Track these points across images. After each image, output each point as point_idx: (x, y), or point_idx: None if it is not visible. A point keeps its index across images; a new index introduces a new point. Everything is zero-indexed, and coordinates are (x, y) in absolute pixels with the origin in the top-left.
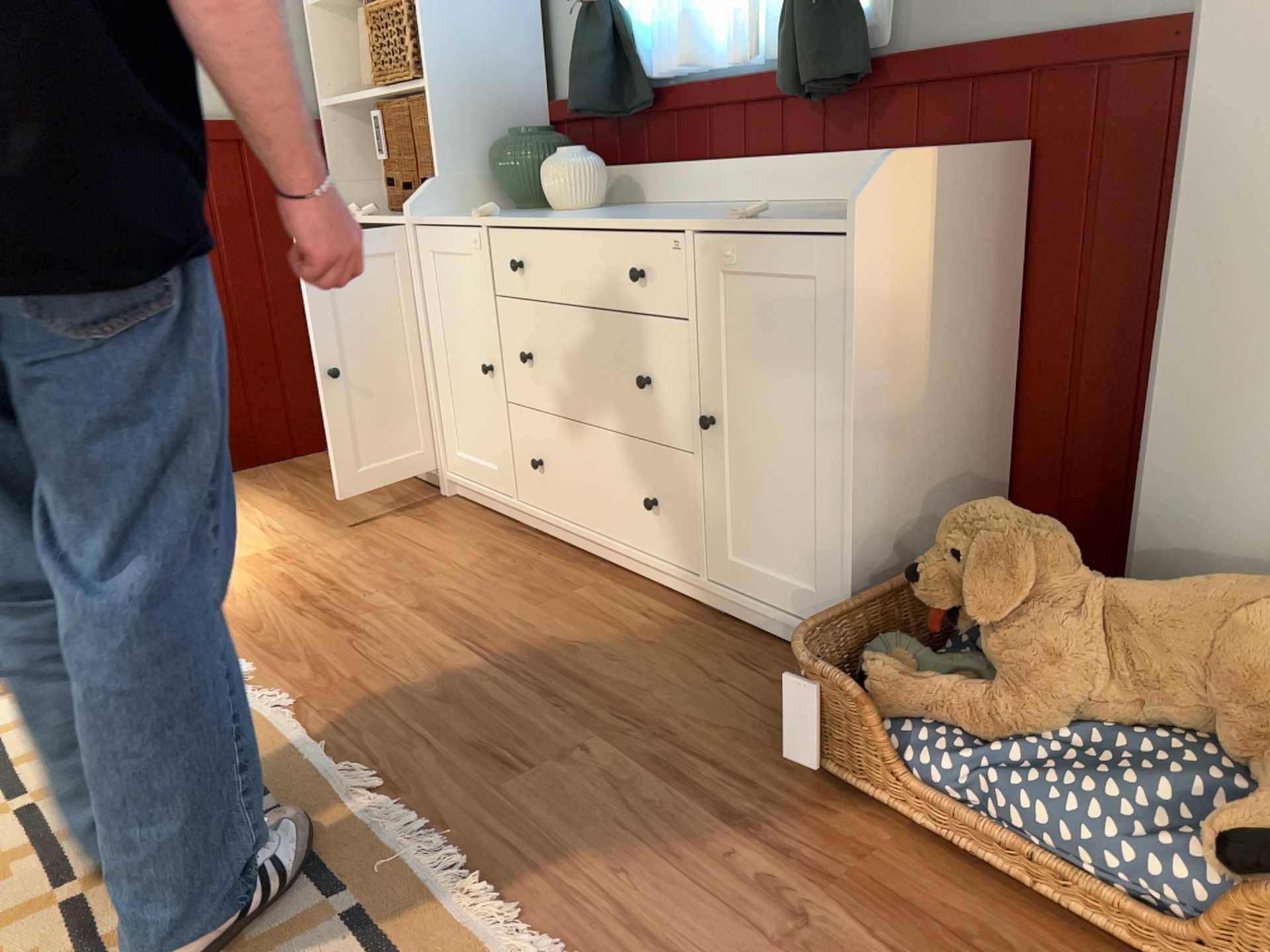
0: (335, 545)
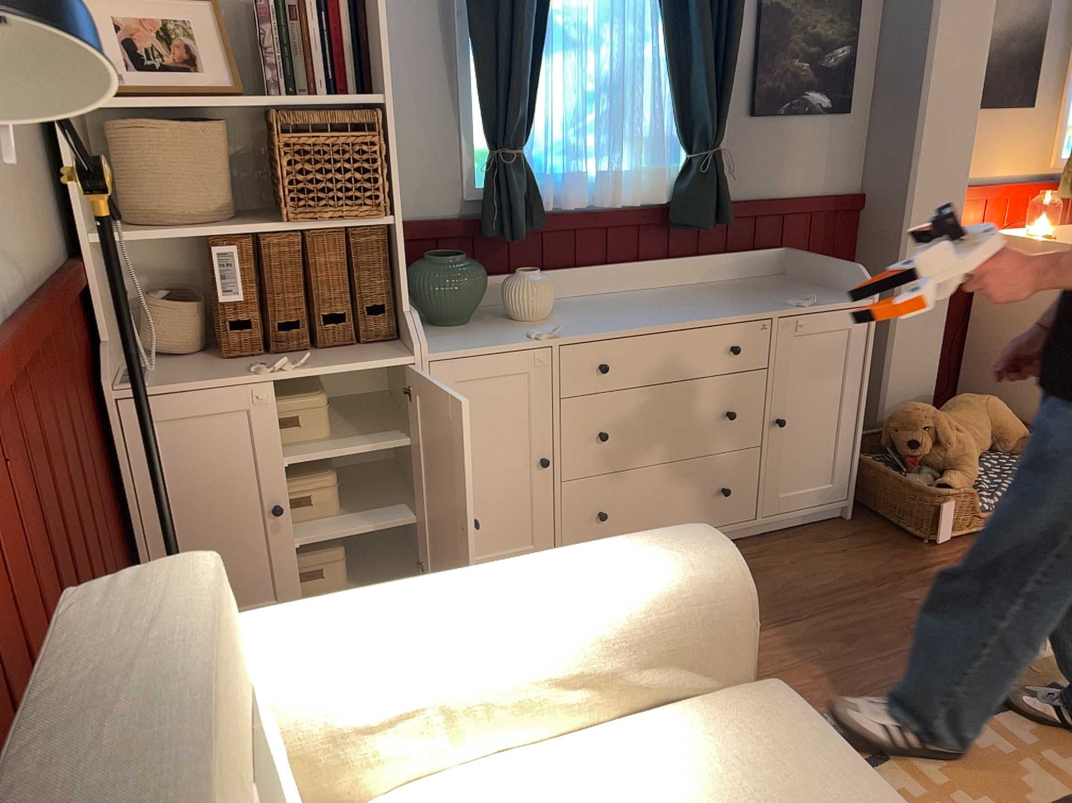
0: None
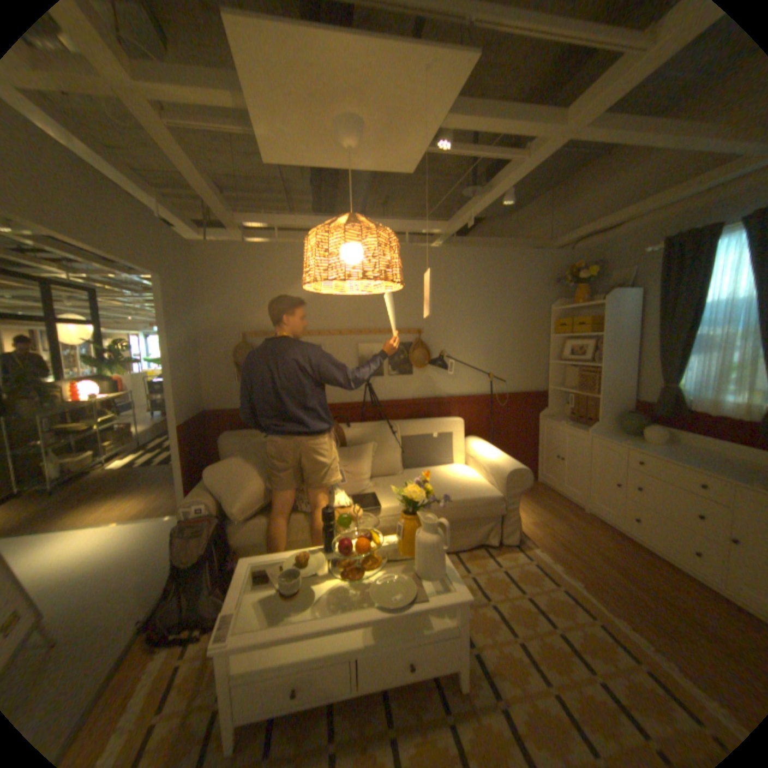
0: (560, 525)
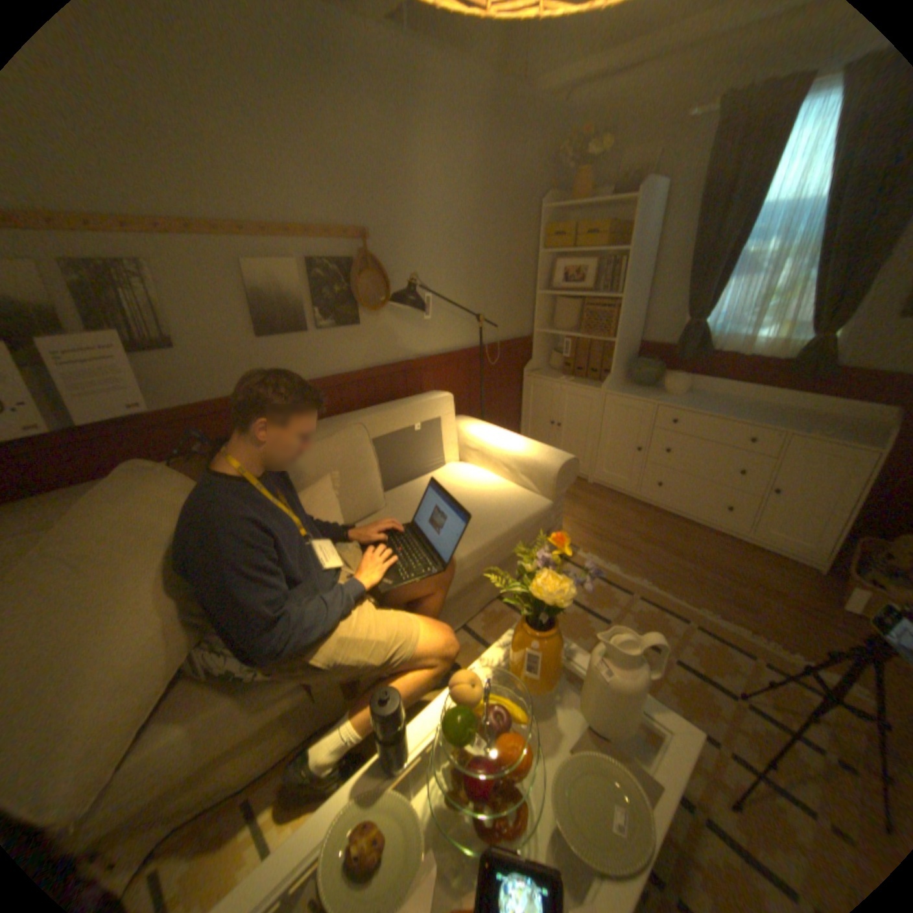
0: (577, 508)
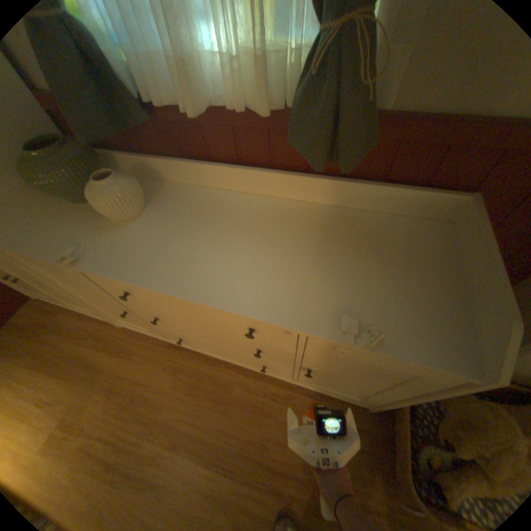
0: (90, 402)
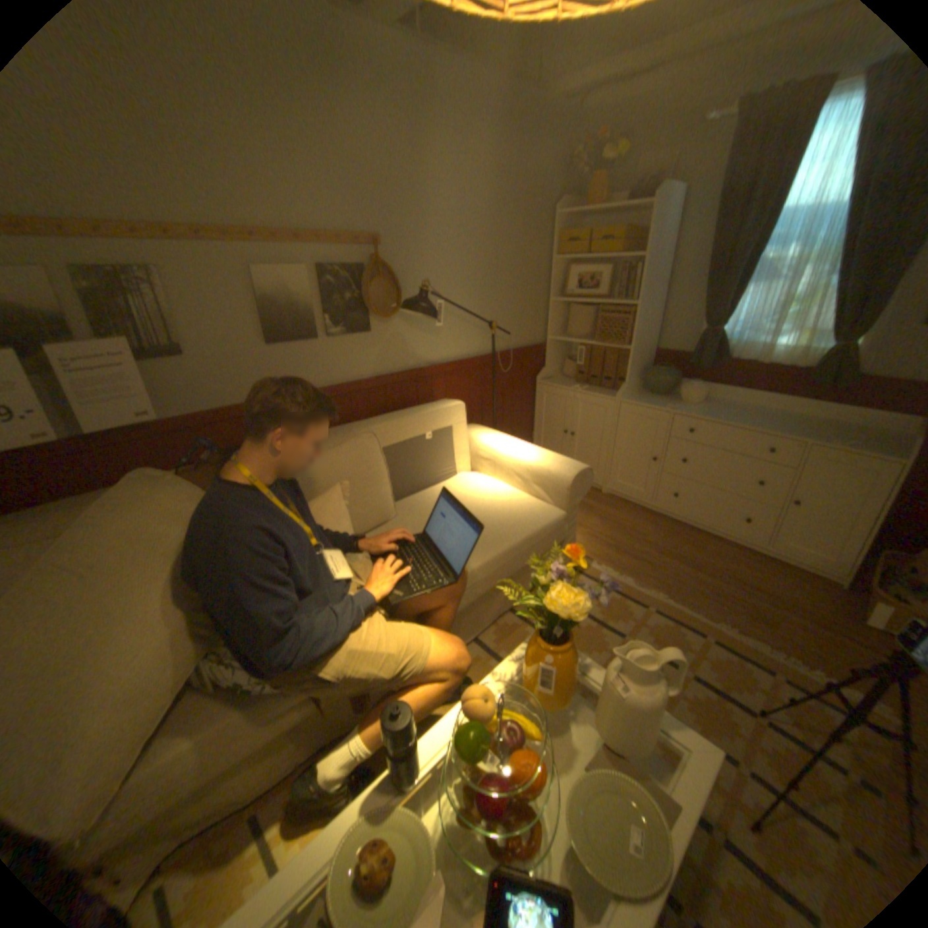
0: (590, 519)
